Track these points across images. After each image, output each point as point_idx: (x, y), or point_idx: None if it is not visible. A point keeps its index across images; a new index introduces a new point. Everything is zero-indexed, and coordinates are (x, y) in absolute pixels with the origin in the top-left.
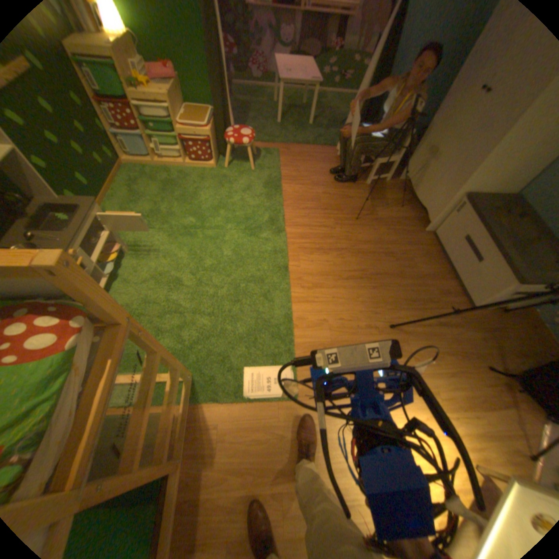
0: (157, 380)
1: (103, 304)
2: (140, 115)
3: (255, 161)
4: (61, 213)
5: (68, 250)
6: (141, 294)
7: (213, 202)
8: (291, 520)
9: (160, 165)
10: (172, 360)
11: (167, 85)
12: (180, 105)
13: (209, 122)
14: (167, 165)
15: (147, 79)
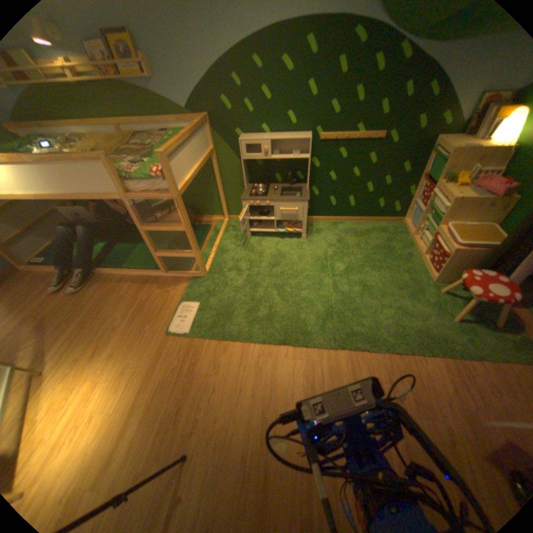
0: (207, 263)
1: (167, 181)
2: (438, 202)
3: (480, 325)
4: (299, 196)
5: (267, 202)
6: (267, 251)
7: (370, 282)
8: (110, 324)
9: (413, 242)
10: (198, 252)
11: (476, 196)
12: (484, 221)
13: (472, 247)
14: (415, 246)
15: (468, 182)
